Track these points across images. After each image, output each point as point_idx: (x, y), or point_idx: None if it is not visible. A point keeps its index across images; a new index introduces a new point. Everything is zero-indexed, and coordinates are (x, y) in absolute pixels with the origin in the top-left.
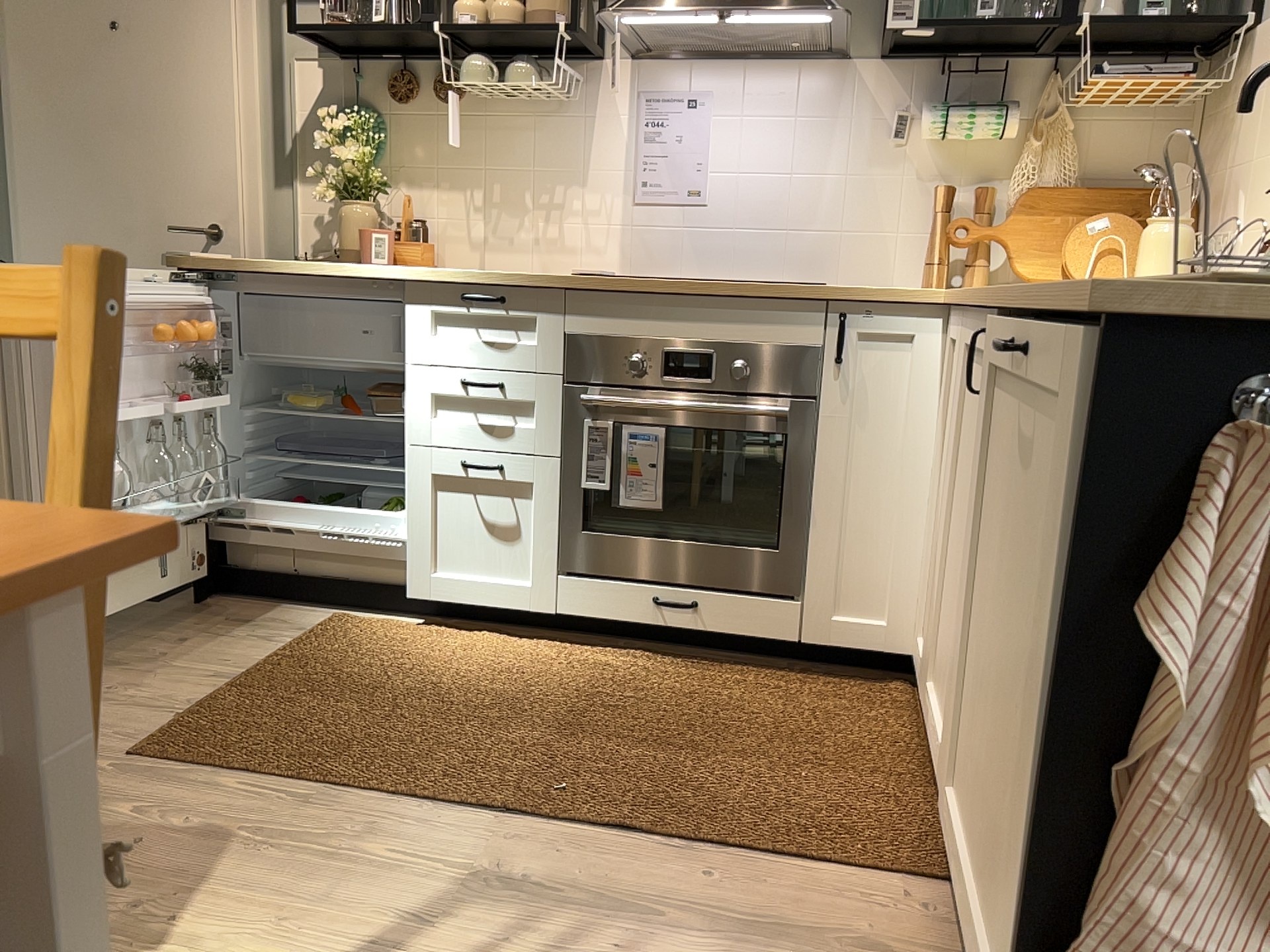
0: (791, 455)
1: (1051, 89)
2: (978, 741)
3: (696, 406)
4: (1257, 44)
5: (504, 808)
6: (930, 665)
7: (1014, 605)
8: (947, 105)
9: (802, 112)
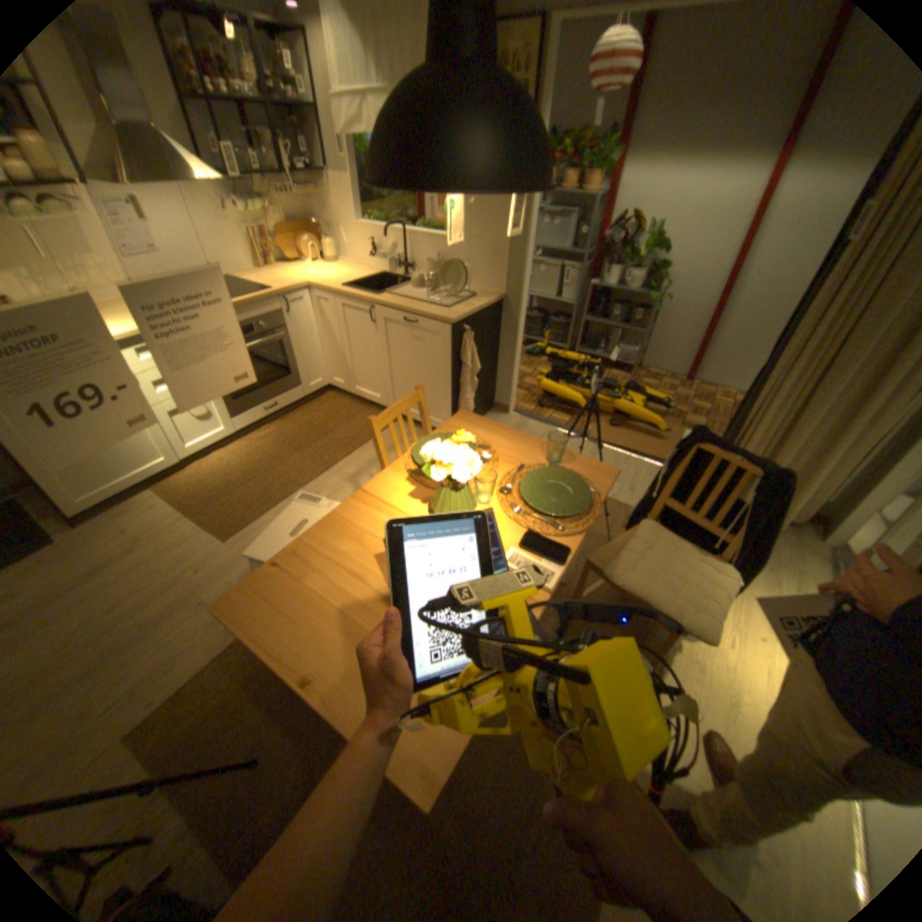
0: (285, 345)
1: (269, 185)
2: (402, 391)
3: (258, 343)
4: (330, 177)
5: (323, 469)
6: (352, 383)
7: (413, 363)
8: (235, 192)
9: (182, 201)
